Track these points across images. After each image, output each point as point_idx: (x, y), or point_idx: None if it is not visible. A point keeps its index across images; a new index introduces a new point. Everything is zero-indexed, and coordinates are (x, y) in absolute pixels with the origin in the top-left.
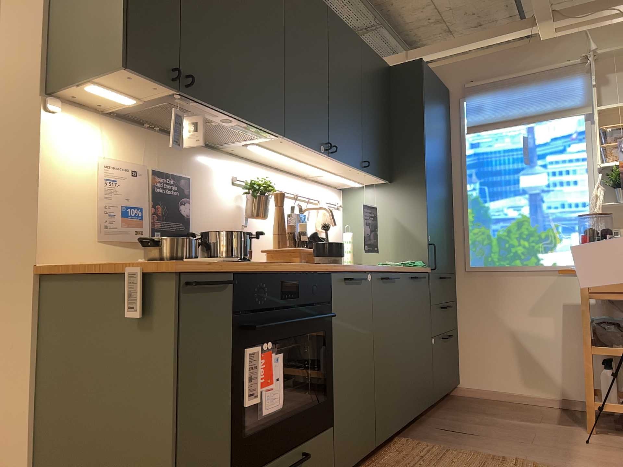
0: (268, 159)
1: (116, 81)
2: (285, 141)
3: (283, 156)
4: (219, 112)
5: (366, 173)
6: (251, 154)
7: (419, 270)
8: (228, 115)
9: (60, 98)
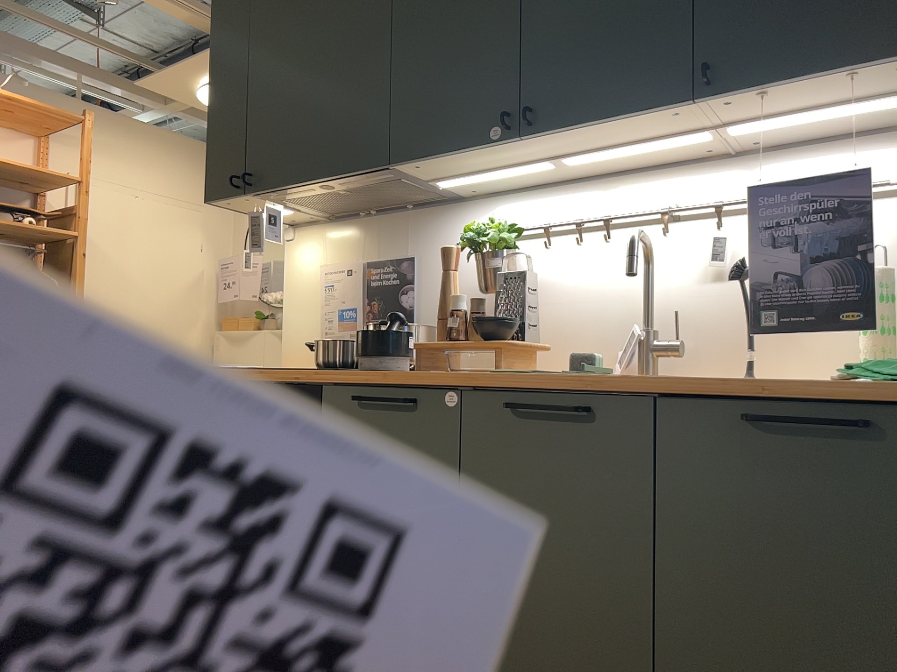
0: (550, 175)
1: (240, 207)
2: (420, 164)
3: (511, 170)
4: (298, 187)
5: (753, 93)
6: (509, 182)
7: (861, 392)
8: (308, 185)
9: (297, 224)
